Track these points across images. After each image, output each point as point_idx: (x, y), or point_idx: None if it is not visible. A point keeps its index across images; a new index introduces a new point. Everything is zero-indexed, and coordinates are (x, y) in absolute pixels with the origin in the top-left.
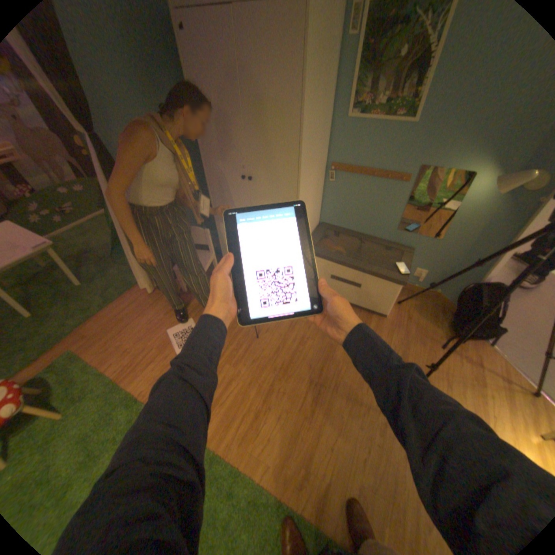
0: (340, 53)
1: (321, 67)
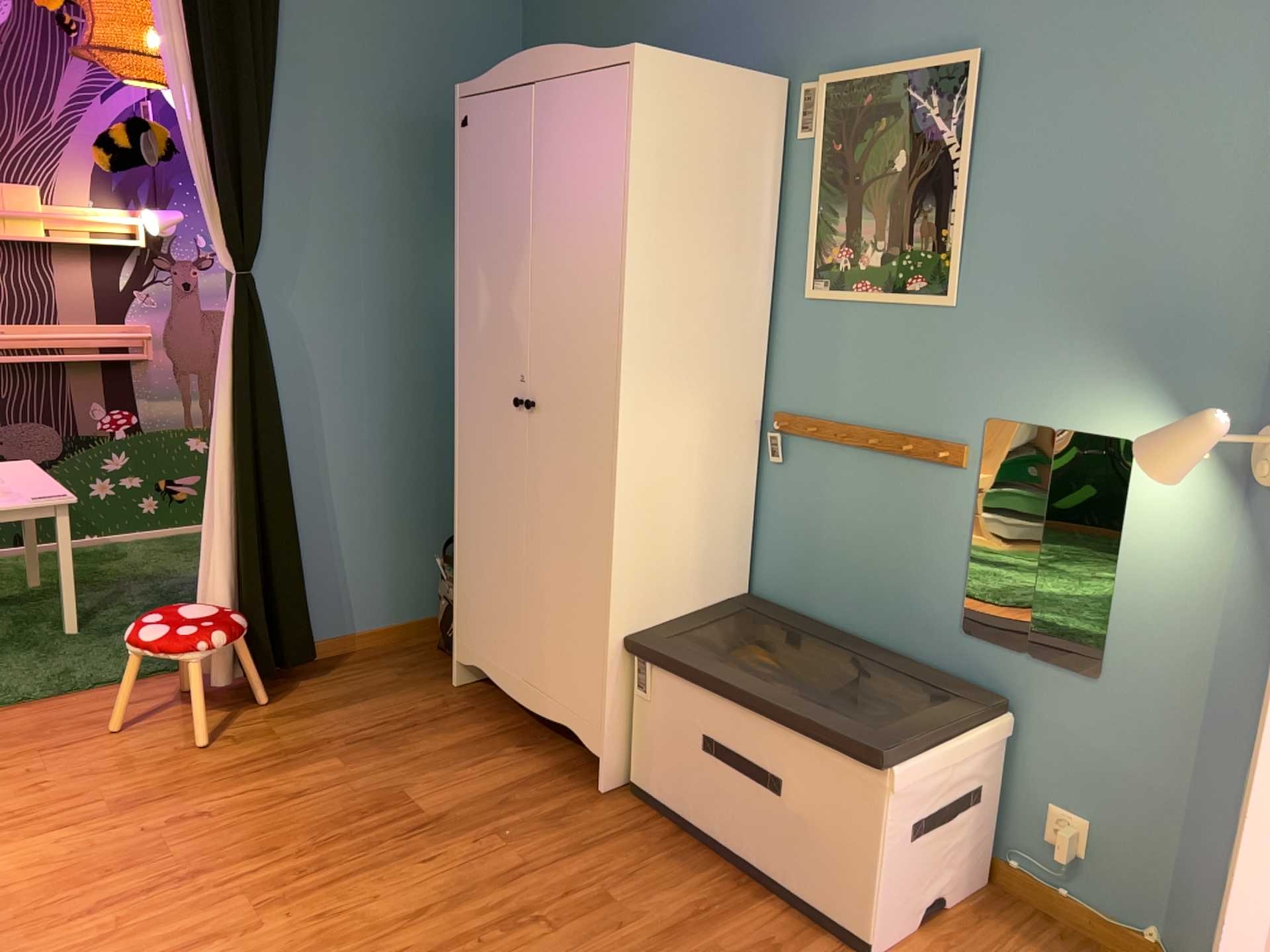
0: (787, 168)
1: (695, 177)
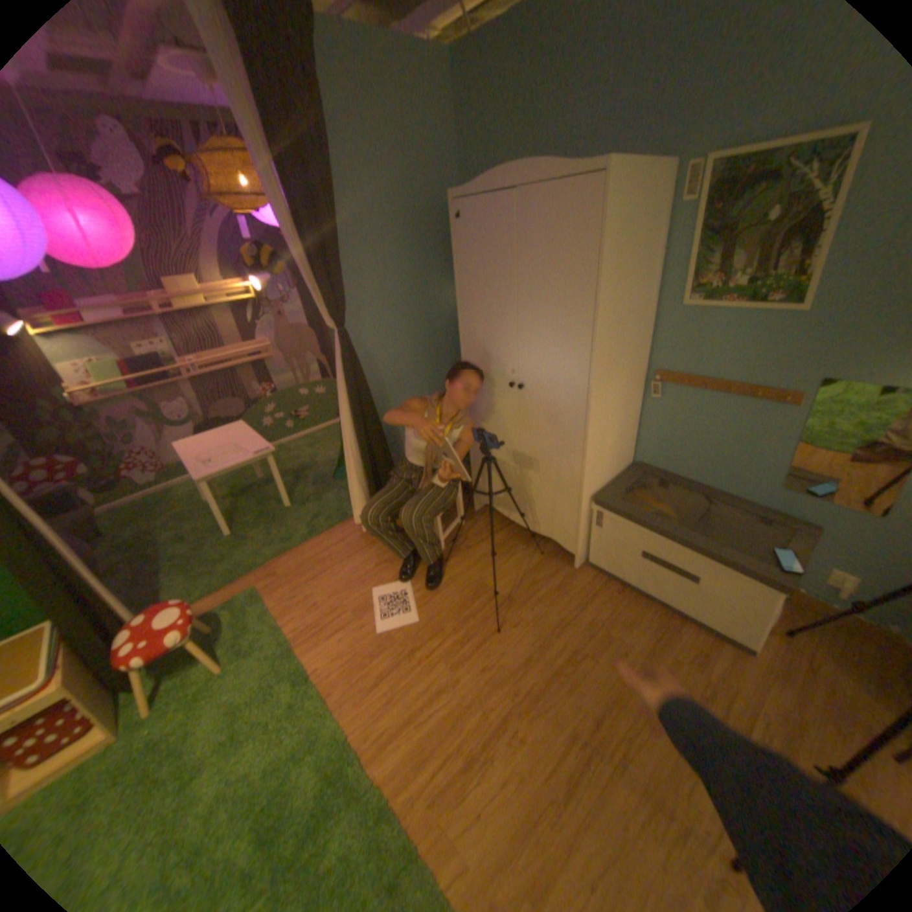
0: (670, 223)
1: (631, 244)
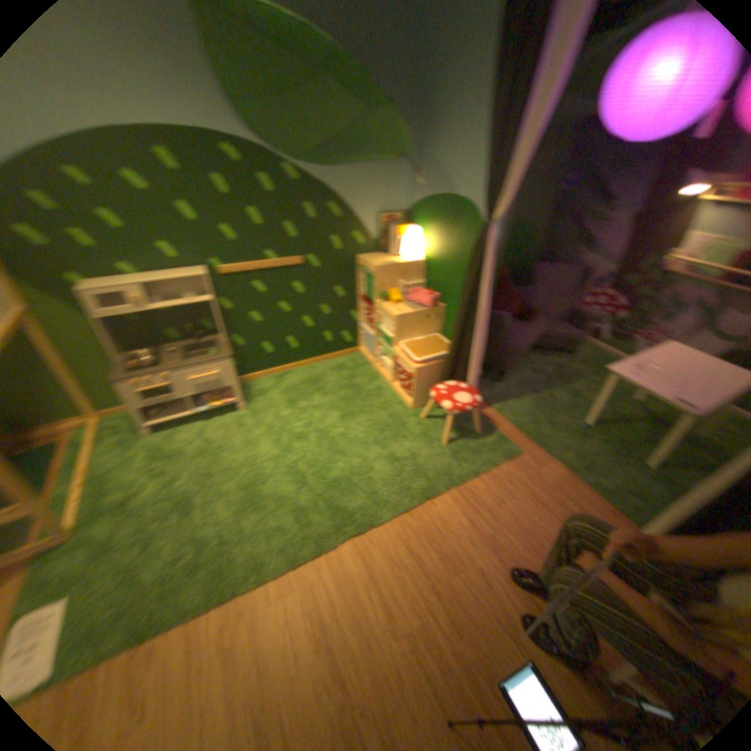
0: None
1: None
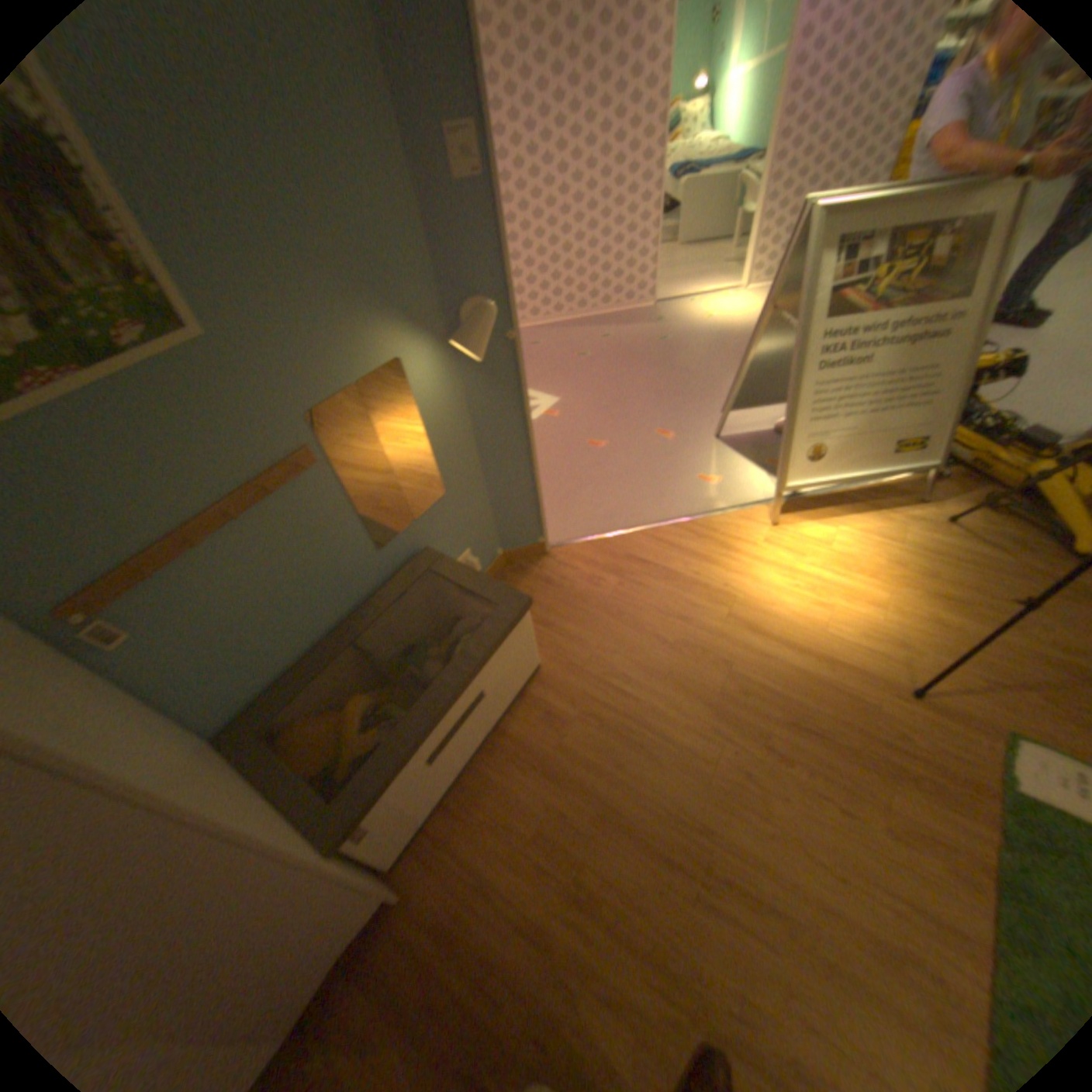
0: None
1: None
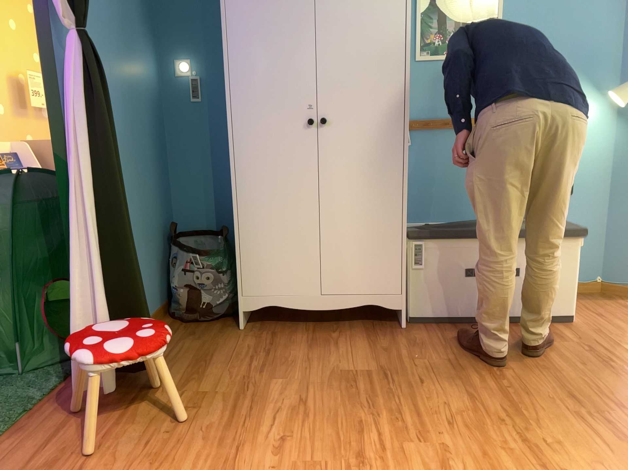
0: None
1: None
